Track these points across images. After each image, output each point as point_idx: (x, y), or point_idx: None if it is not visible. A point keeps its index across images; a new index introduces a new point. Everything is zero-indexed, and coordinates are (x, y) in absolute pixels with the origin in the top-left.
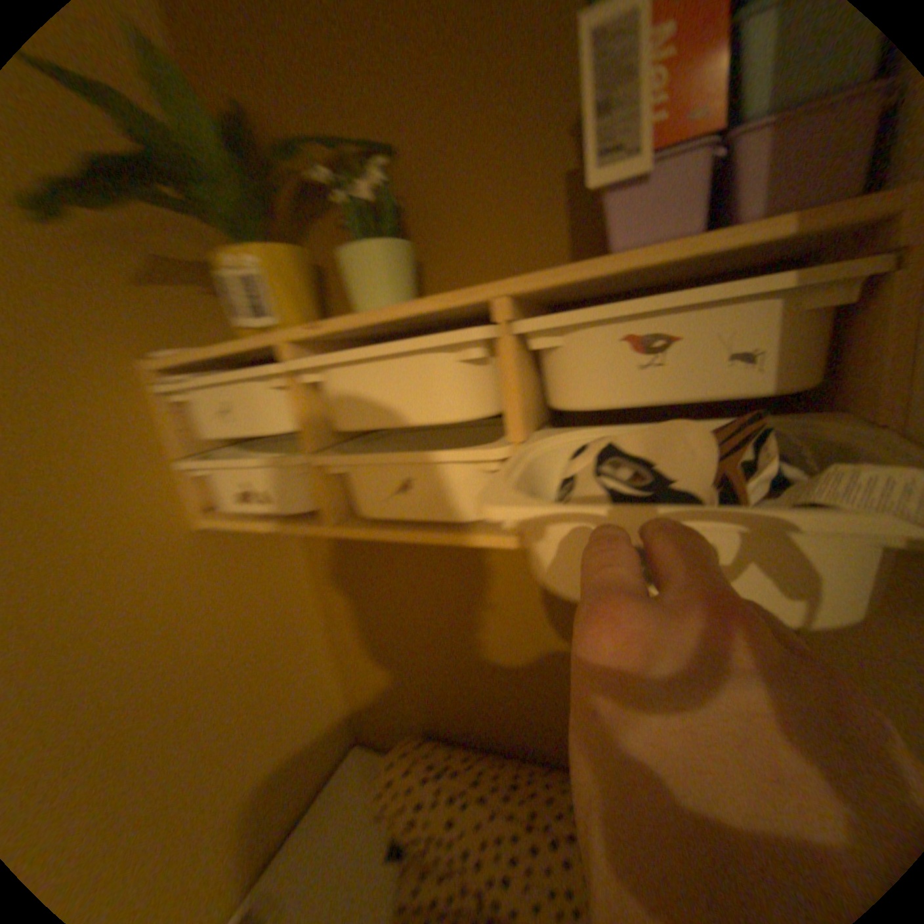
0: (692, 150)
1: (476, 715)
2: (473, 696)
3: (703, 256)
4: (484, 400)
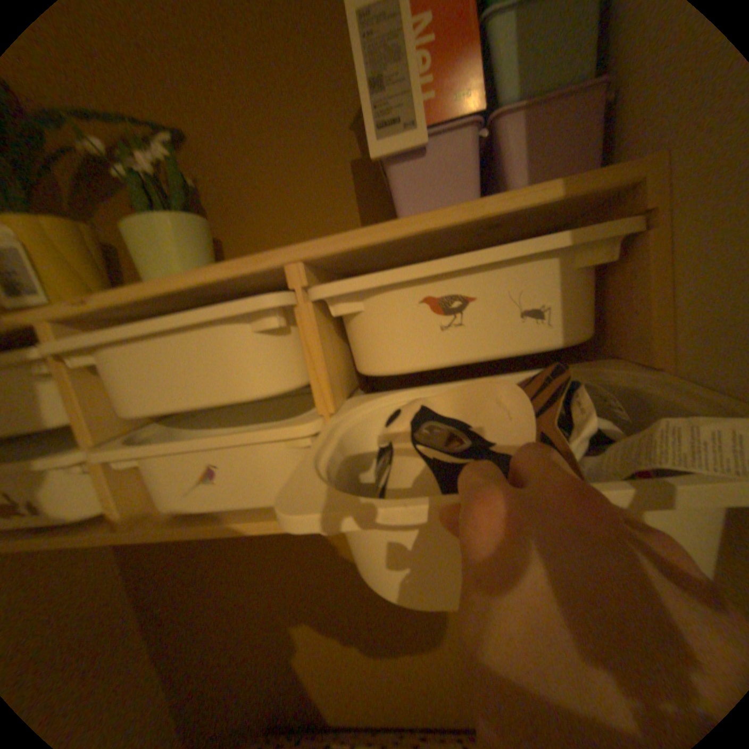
0: (460, 129)
1: (322, 693)
2: (316, 673)
3: (484, 222)
4: (289, 372)
